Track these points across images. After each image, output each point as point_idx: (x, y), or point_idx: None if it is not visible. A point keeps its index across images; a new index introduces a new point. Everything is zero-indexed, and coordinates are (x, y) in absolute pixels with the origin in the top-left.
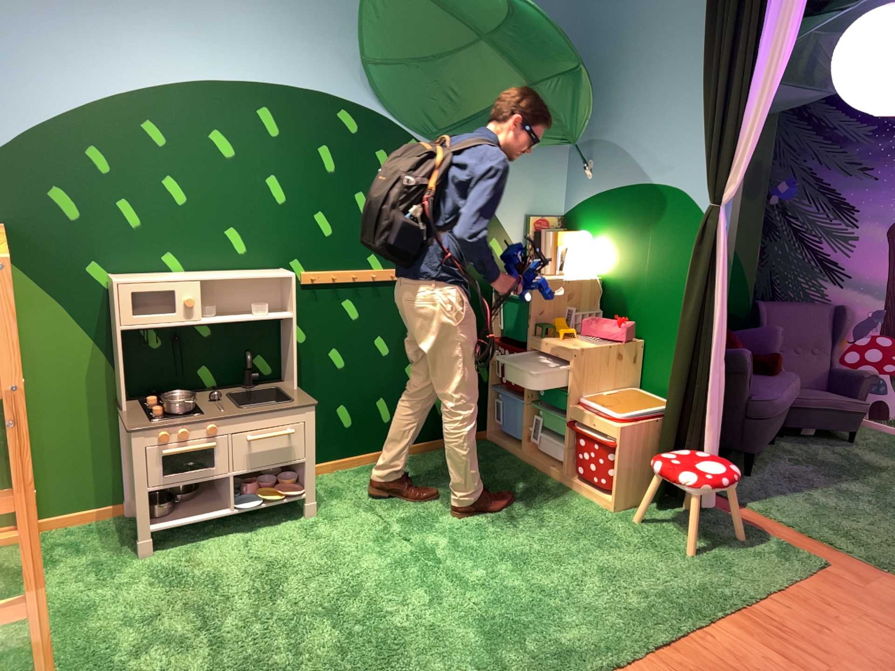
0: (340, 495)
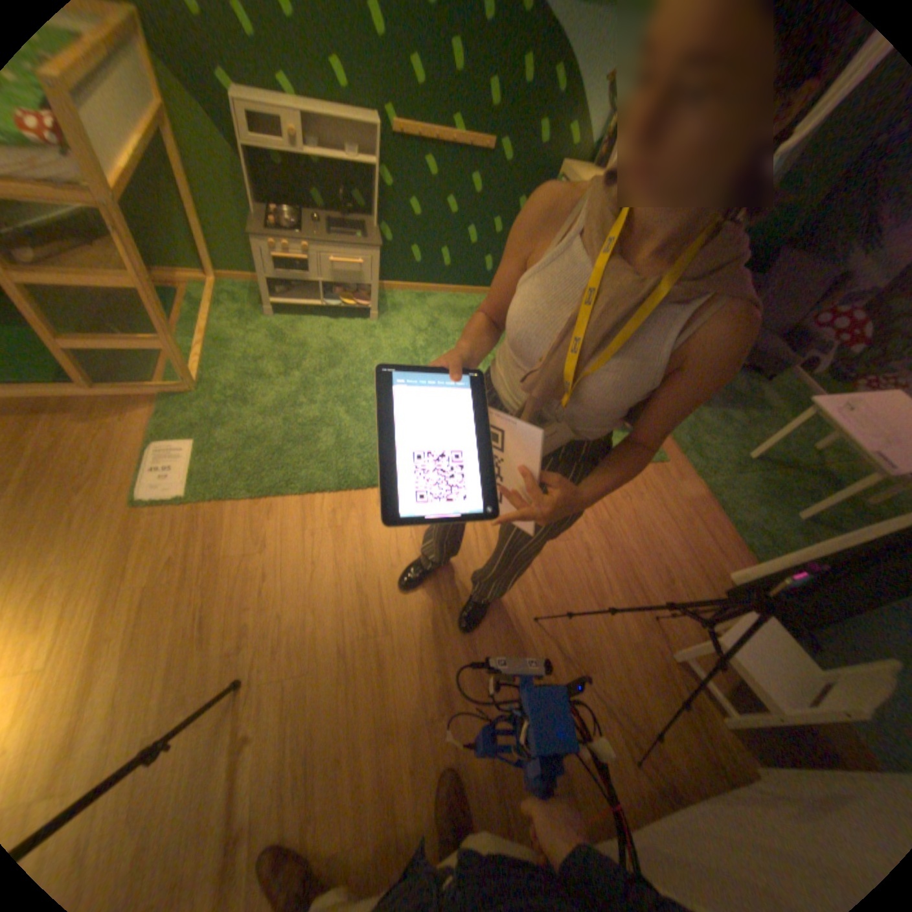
0: (396, 314)
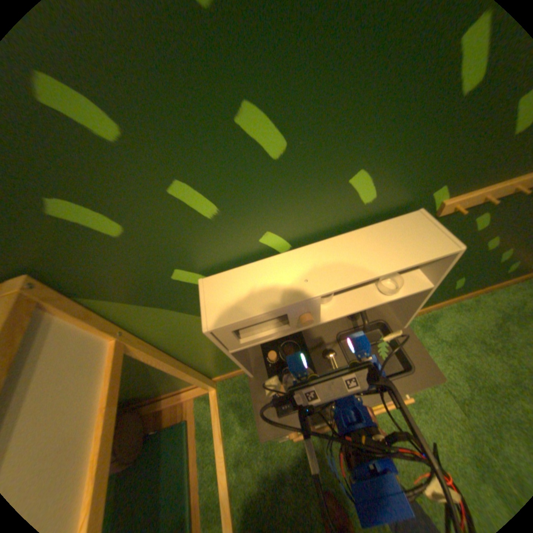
0: None
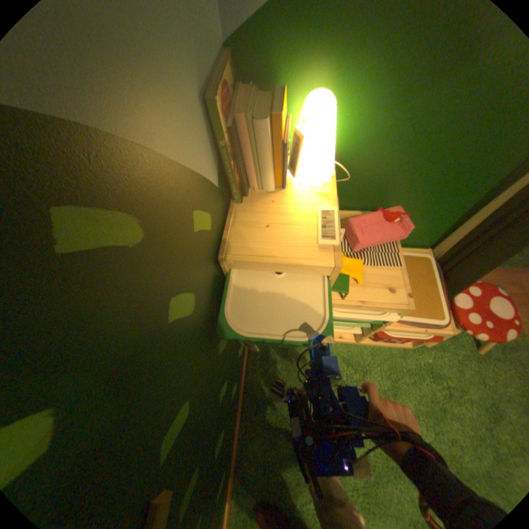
0: None
